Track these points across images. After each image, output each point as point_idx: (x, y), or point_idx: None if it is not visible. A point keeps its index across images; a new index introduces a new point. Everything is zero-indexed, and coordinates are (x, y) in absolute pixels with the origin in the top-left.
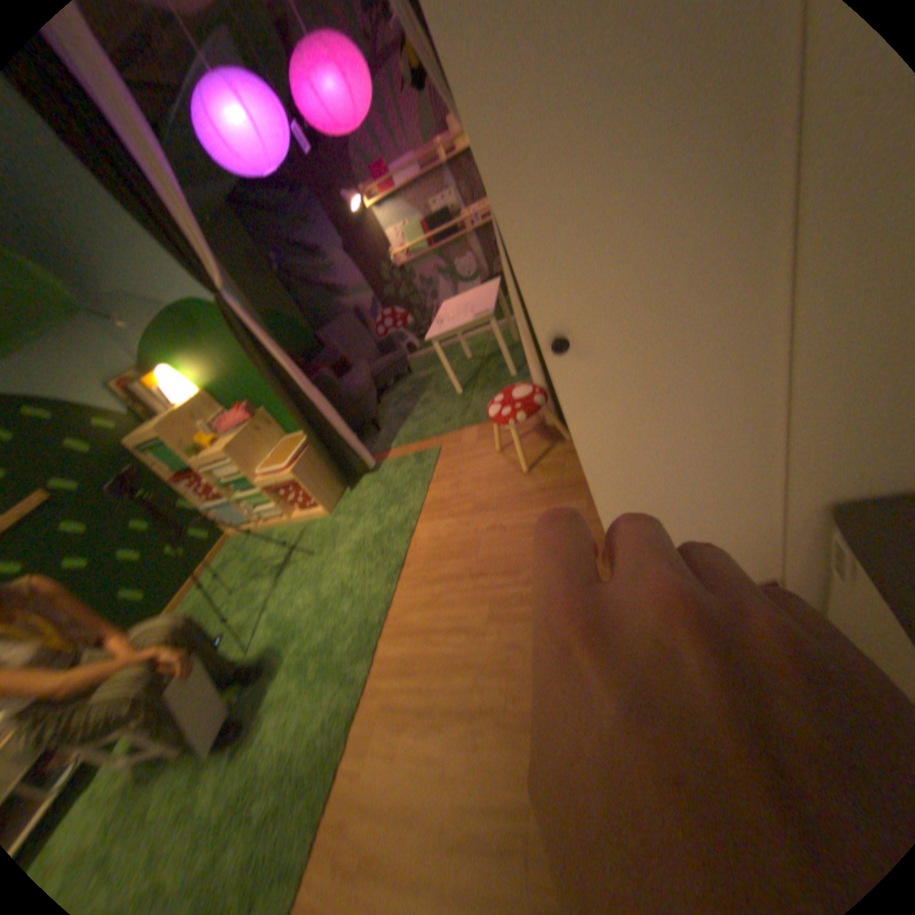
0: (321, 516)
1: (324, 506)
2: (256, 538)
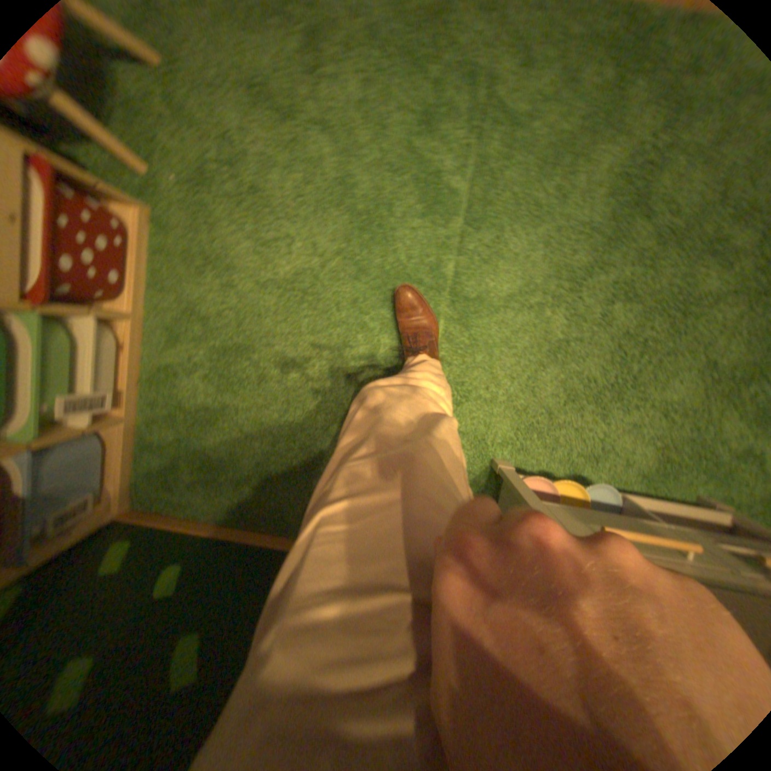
0: (142, 220)
1: (118, 198)
2: (154, 406)
